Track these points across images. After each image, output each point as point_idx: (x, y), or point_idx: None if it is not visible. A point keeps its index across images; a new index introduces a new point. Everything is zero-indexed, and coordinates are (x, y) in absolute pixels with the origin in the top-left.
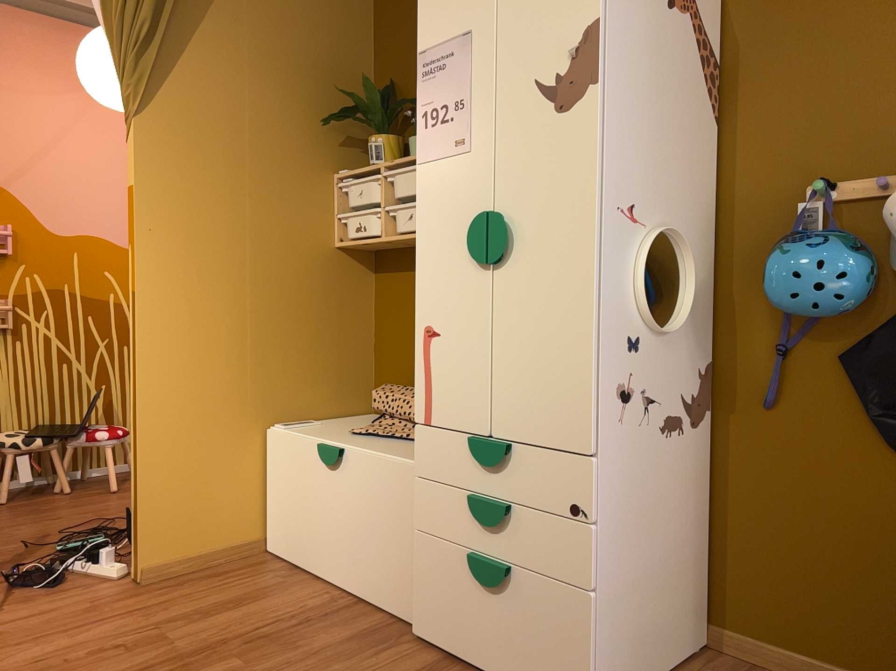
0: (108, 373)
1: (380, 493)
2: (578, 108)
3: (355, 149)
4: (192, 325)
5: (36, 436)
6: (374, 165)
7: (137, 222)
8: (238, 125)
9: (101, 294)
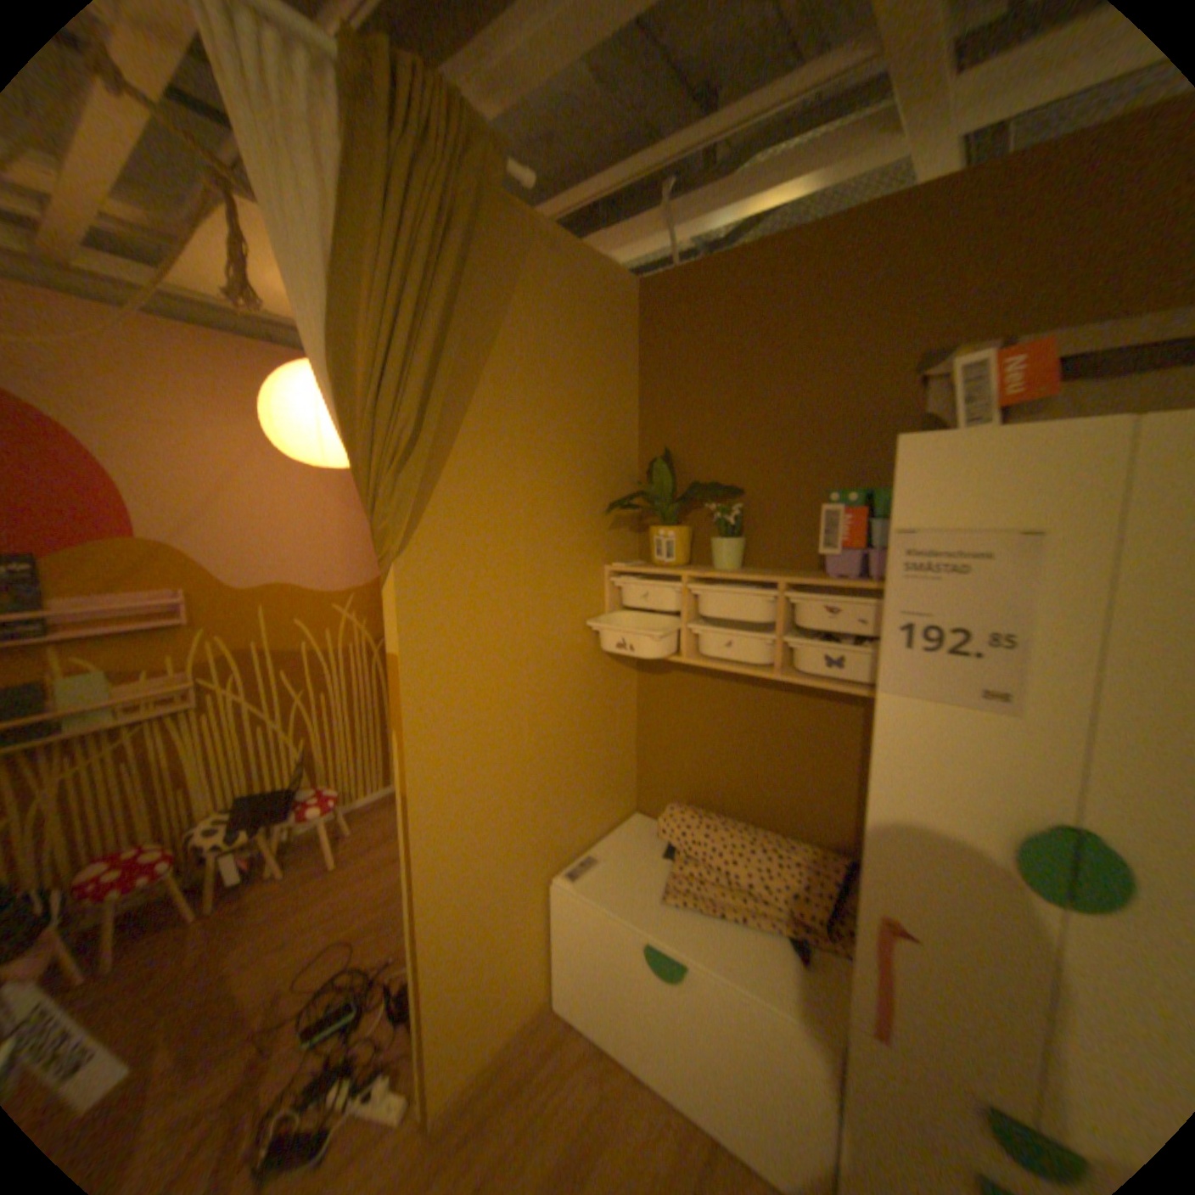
0: (305, 726)
1: (757, 1046)
2: None
3: (621, 530)
4: (473, 805)
5: (238, 832)
6: (660, 561)
7: (403, 703)
8: (512, 533)
9: (291, 646)
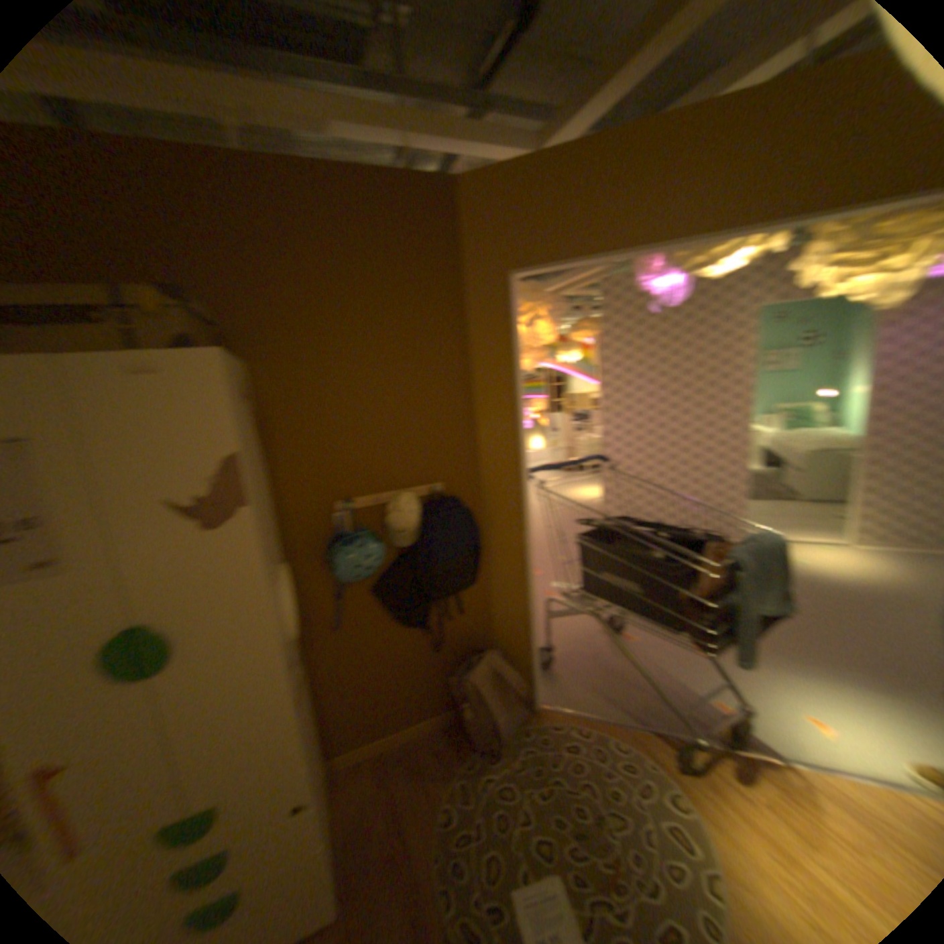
0: None
1: None
2: (223, 529)
3: None
4: None
5: None
6: None
7: None
8: None
9: None
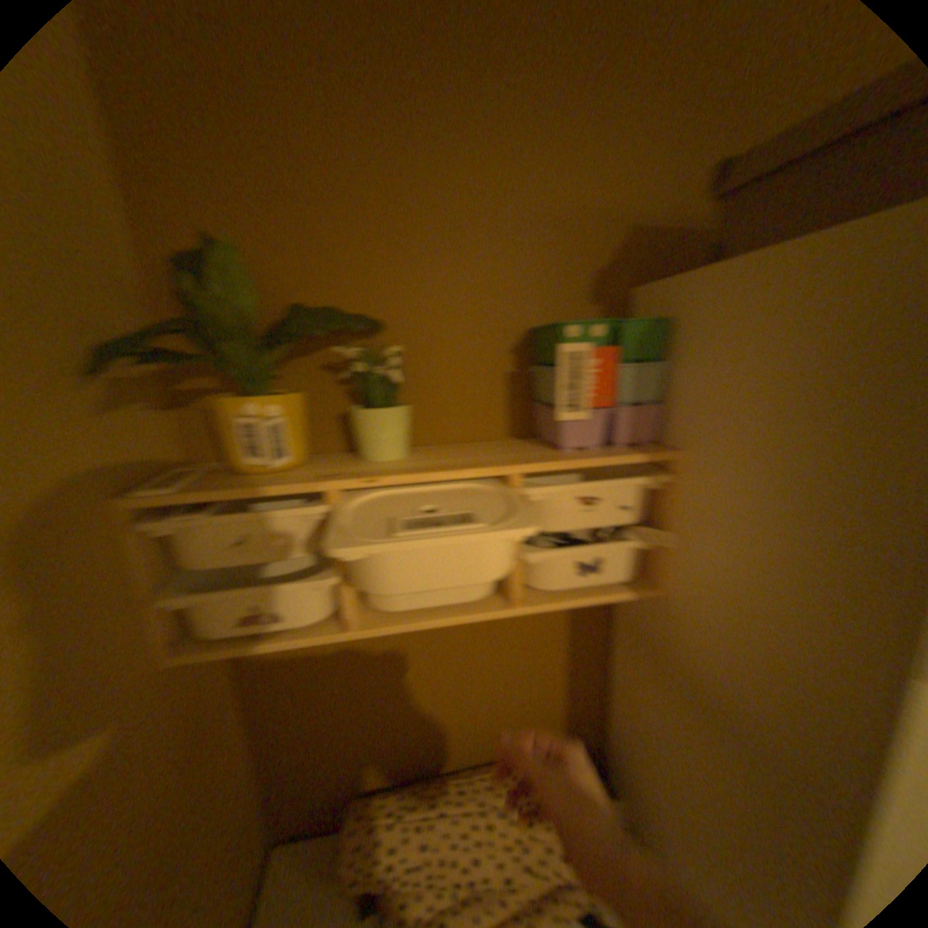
0: None
1: None
2: None
3: (137, 407)
4: None
5: None
6: (264, 465)
7: None
8: None
9: None
